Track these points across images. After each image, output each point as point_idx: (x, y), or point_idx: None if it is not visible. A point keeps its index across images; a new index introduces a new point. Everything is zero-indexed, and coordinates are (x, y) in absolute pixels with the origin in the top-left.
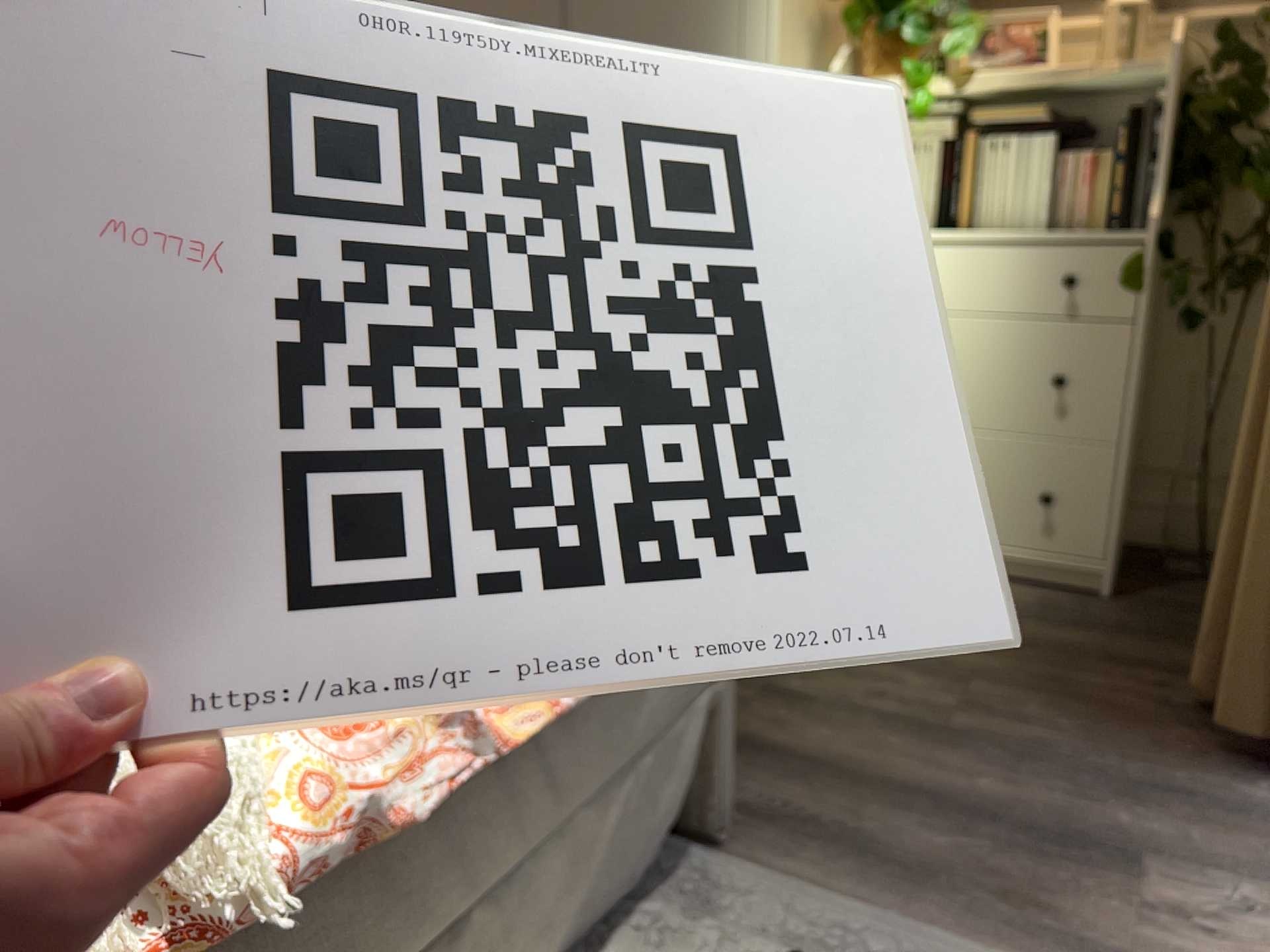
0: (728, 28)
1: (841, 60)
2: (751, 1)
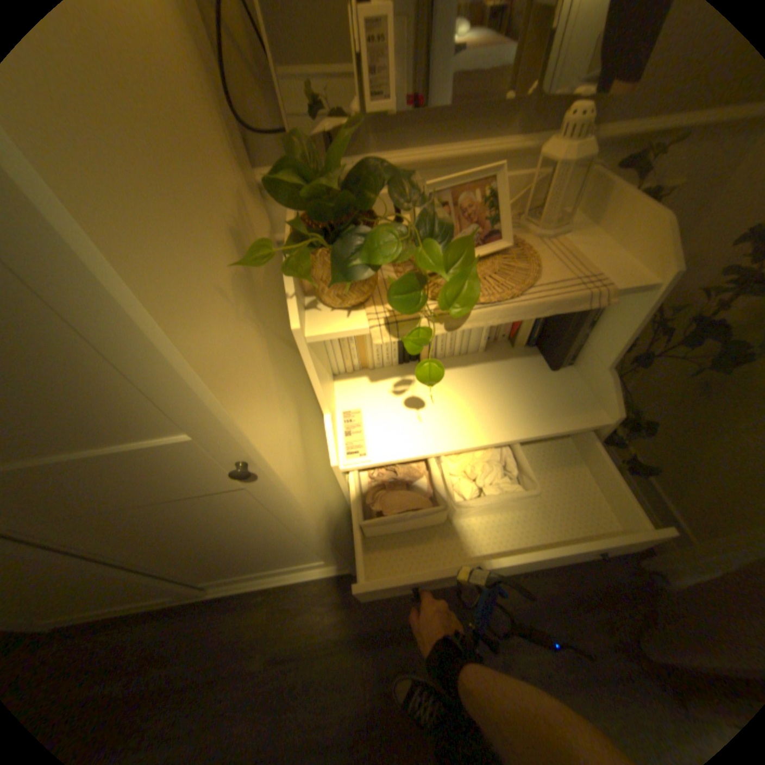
0: (111, 394)
1: (292, 304)
2: (128, 363)
